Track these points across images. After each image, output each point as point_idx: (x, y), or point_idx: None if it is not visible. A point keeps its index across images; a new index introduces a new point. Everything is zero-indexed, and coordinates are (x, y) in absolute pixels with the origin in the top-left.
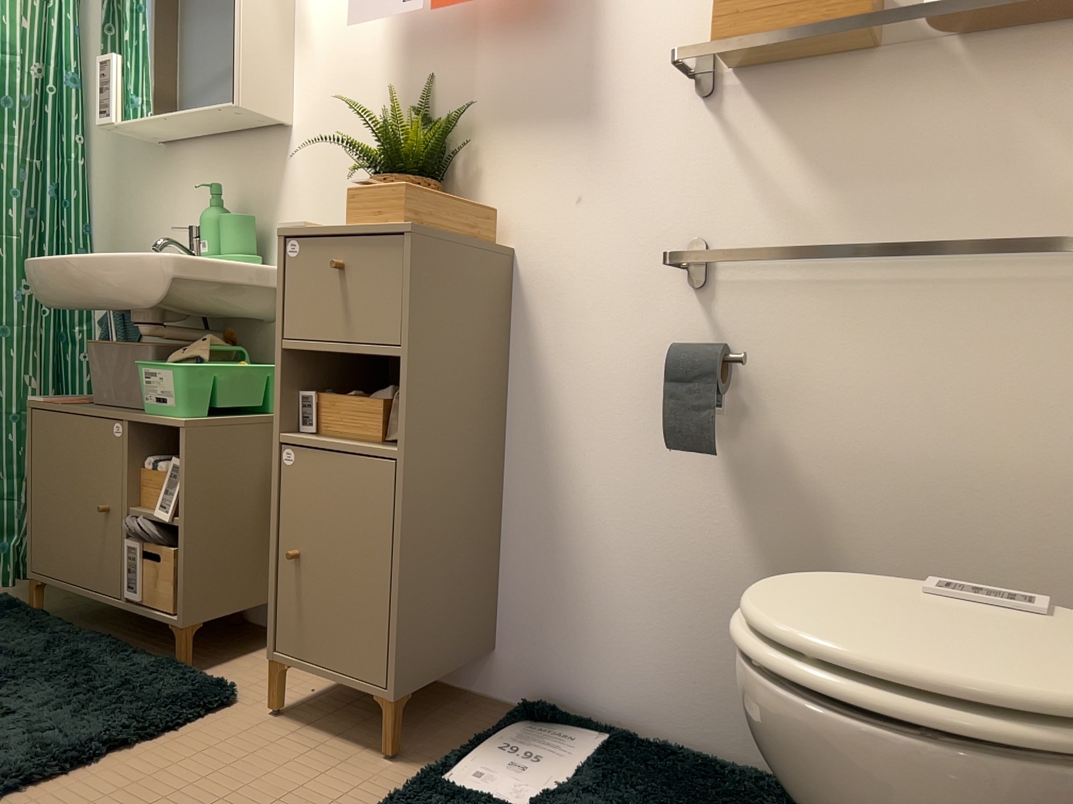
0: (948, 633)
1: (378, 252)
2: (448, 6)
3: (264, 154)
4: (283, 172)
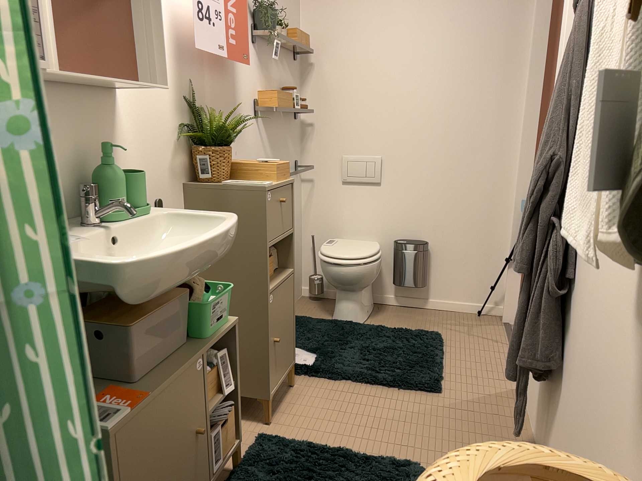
0: (361, 246)
1: (287, 191)
2: (231, 57)
3: (92, 106)
4: (111, 125)
